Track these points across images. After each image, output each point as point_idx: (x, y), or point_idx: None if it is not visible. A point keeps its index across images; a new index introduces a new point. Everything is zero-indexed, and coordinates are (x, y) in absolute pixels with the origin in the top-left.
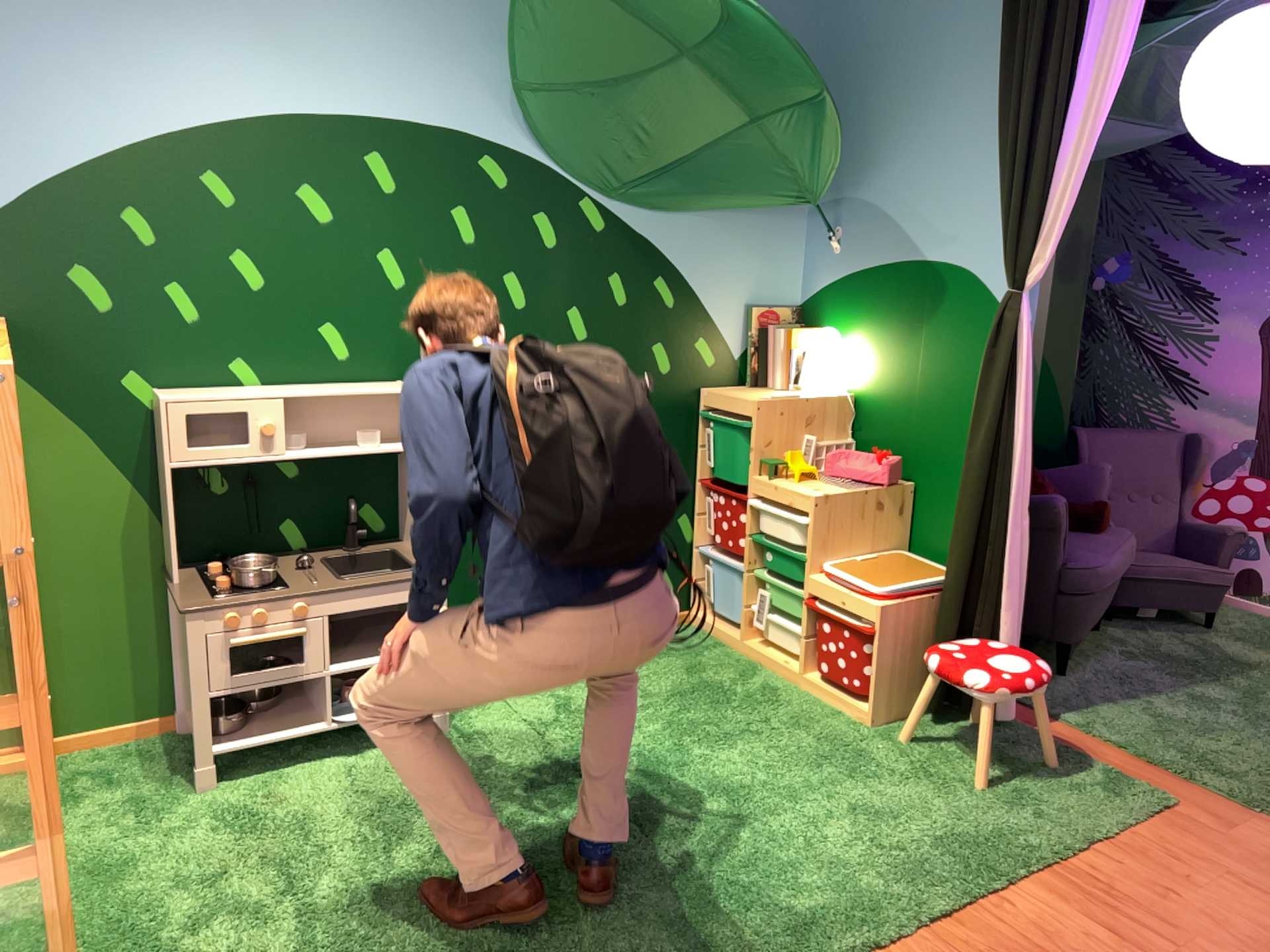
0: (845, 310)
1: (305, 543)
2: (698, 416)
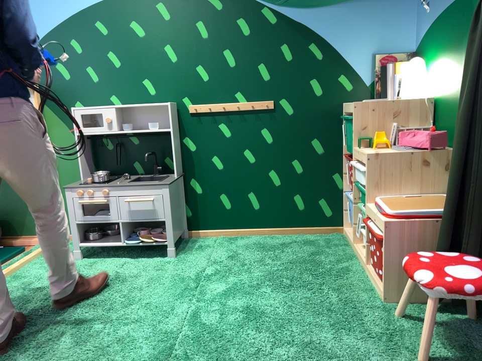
0: (432, 43)
1: (139, 172)
2: (338, 117)
